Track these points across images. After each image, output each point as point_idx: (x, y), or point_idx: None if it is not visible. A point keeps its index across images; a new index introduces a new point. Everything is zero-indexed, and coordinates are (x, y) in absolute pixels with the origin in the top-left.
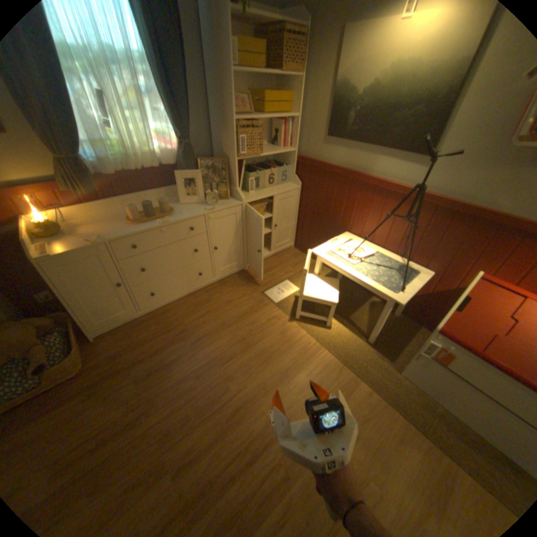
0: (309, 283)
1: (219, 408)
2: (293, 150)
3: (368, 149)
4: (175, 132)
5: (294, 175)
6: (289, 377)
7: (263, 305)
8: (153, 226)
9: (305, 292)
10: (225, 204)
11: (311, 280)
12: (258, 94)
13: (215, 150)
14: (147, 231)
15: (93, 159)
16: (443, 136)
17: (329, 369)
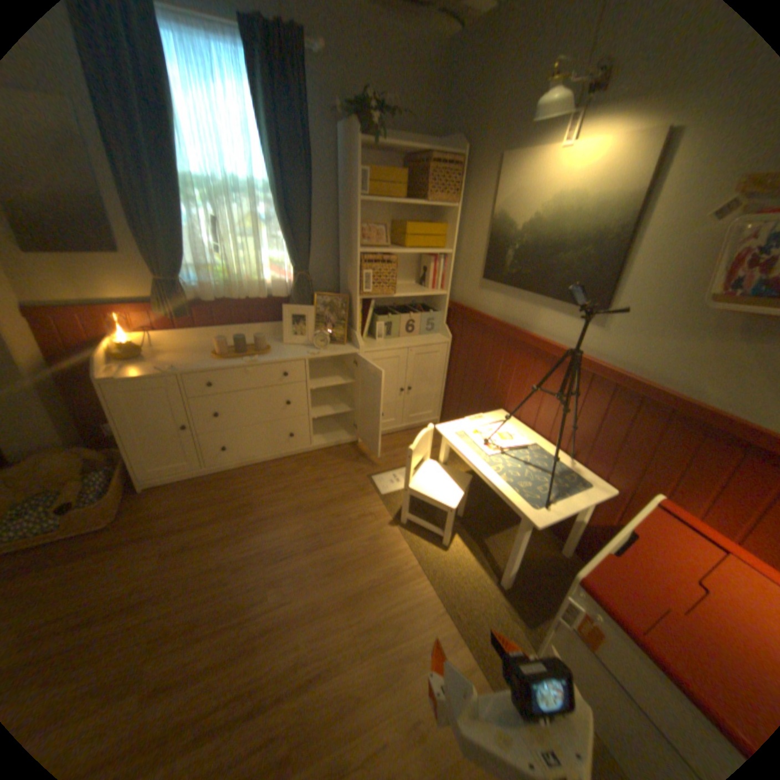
0: (425, 474)
1: (243, 623)
2: (443, 294)
3: (530, 299)
4: (294, 263)
5: (444, 325)
6: (356, 607)
7: (363, 495)
8: (238, 365)
9: (414, 485)
10: (337, 351)
11: (431, 470)
12: (400, 226)
13: (341, 286)
14: (229, 369)
15: (196, 285)
16: (620, 287)
17: (421, 613)
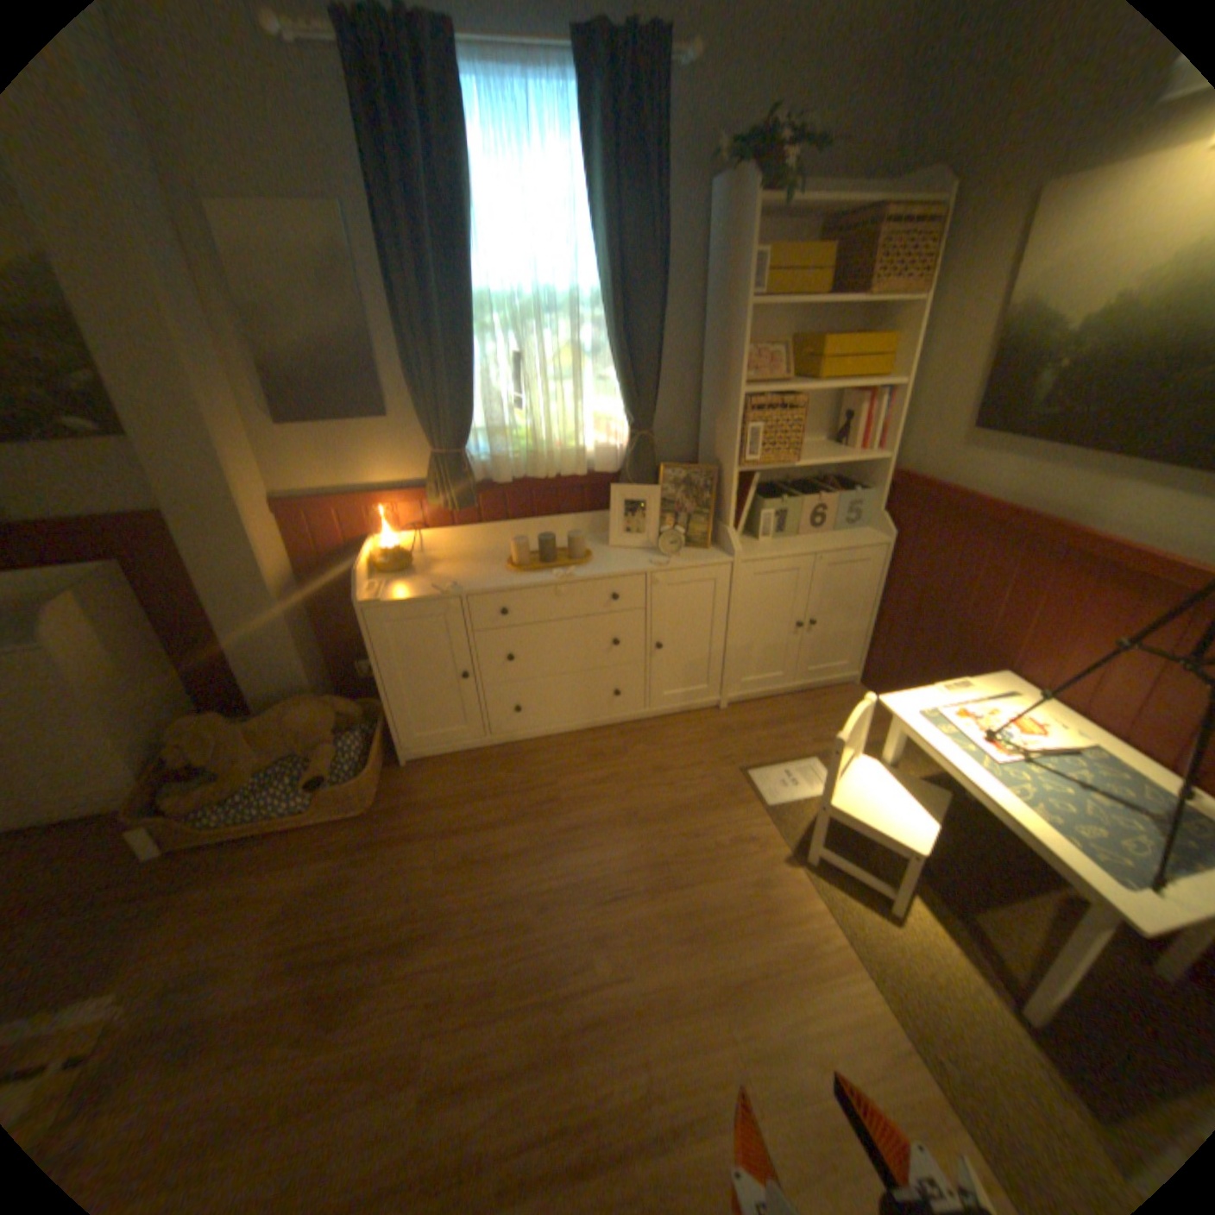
0: (859, 781)
1: (560, 1001)
2: (884, 457)
3: (1092, 462)
4: (629, 416)
5: (882, 511)
6: (742, 1008)
7: (736, 803)
8: (545, 582)
9: (841, 801)
10: (696, 558)
11: (870, 775)
12: (811, 343)
13: (701, 449)
14: (532, 587)
15: (486, 458)
16: None
17: (865, 1042)
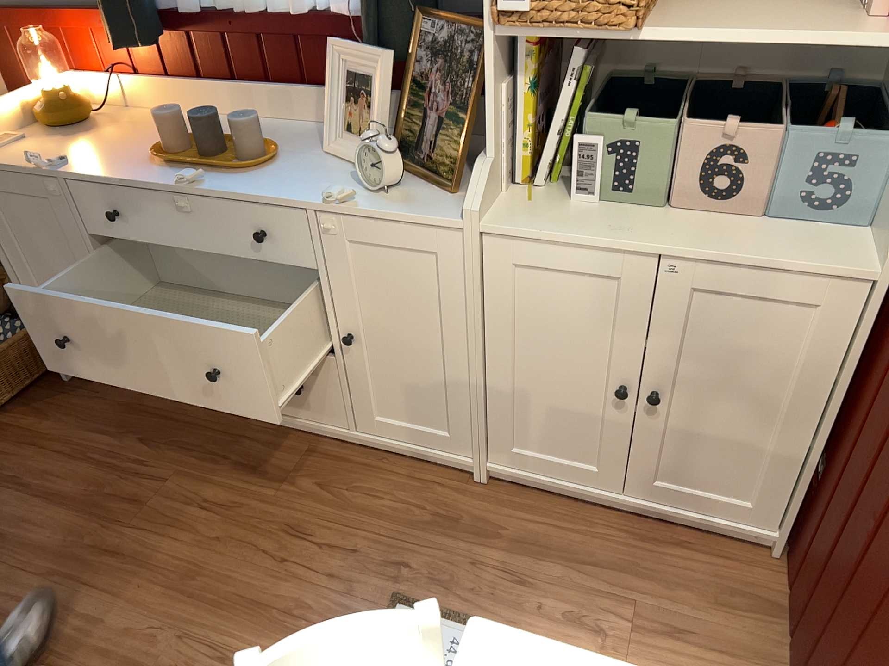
0: None
1: None
2: None
3: None
4: None
5: None
6: None
7: None
8: (171, 185)
9: None
10: (414, 204)
11: None
12: None
13: None
14: (152, 190)
15: None
16: None
17: None
